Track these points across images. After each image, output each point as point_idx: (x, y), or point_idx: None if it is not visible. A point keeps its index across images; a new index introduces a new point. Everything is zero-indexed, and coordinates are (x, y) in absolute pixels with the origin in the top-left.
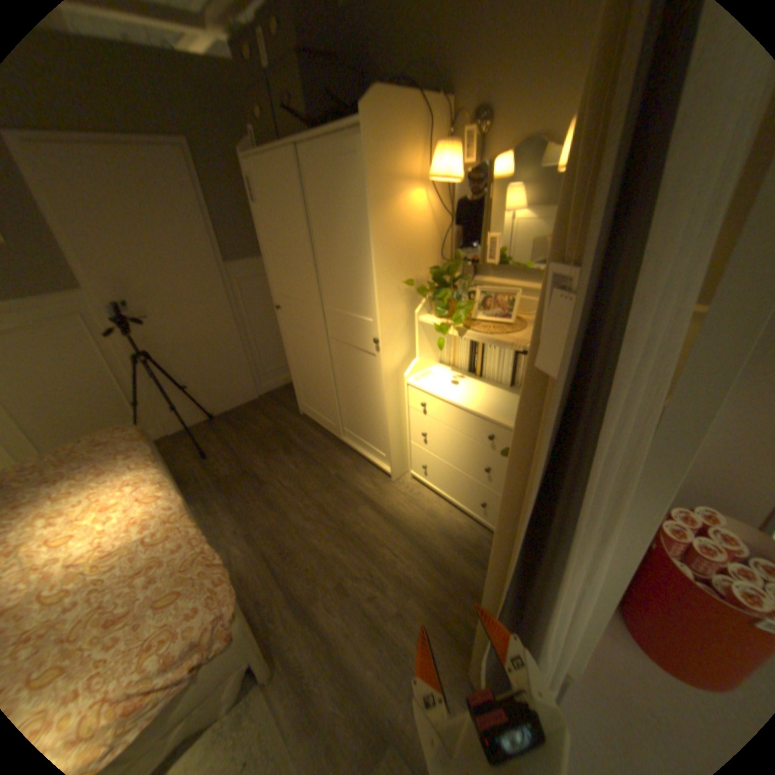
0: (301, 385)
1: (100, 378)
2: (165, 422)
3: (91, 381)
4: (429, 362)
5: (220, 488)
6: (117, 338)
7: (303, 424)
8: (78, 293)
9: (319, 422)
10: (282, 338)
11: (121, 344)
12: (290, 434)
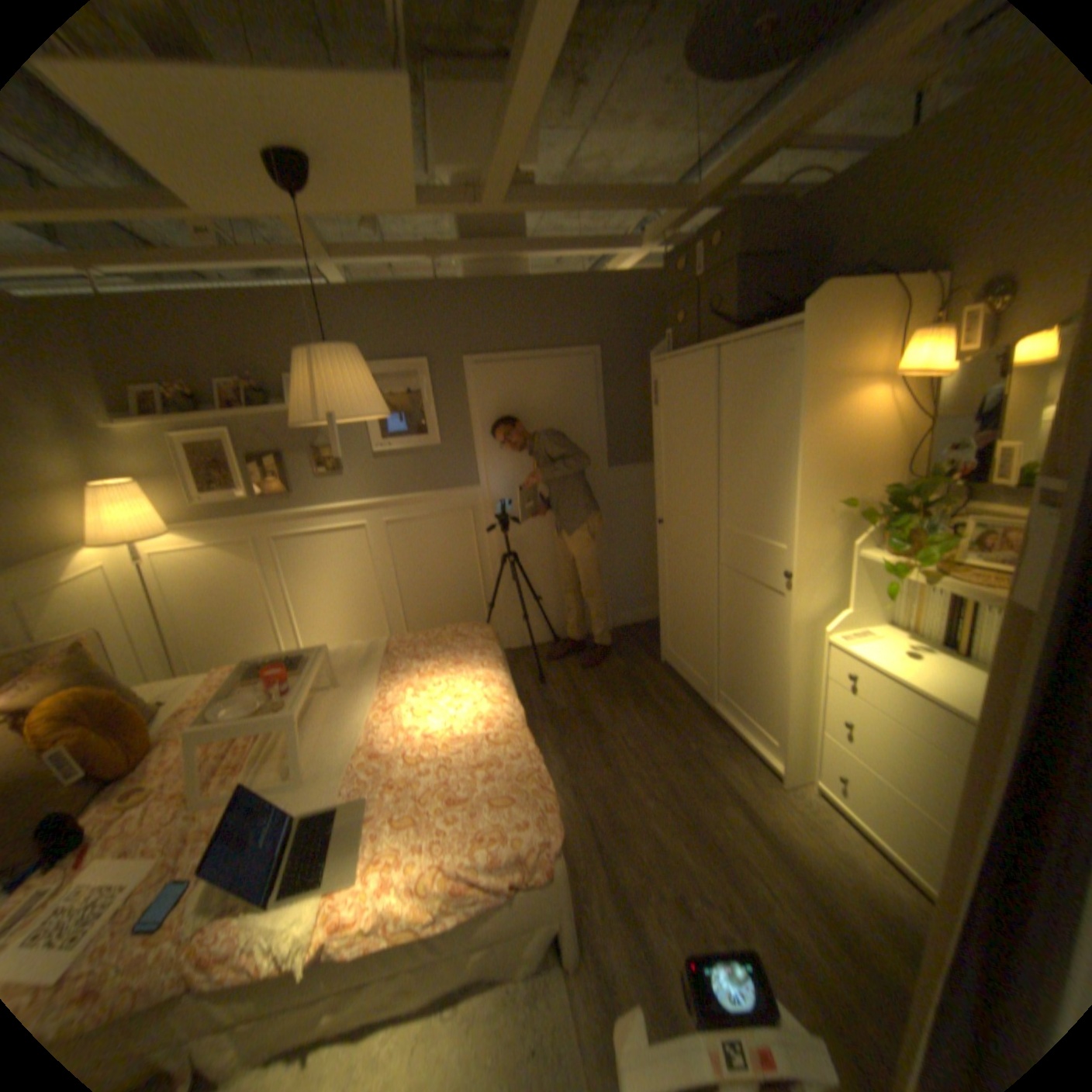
0: (669, 623)
1: (469, 573)
2: (510, 633)
3: (461, 574)
4: (871, 621)
5: (553, 722)
6: (493, 536)
7: (662, 675)
8: (475, 490)
9: (683, 677)
10: (653, 561)
11: (494, 542)
12: (644, 683)
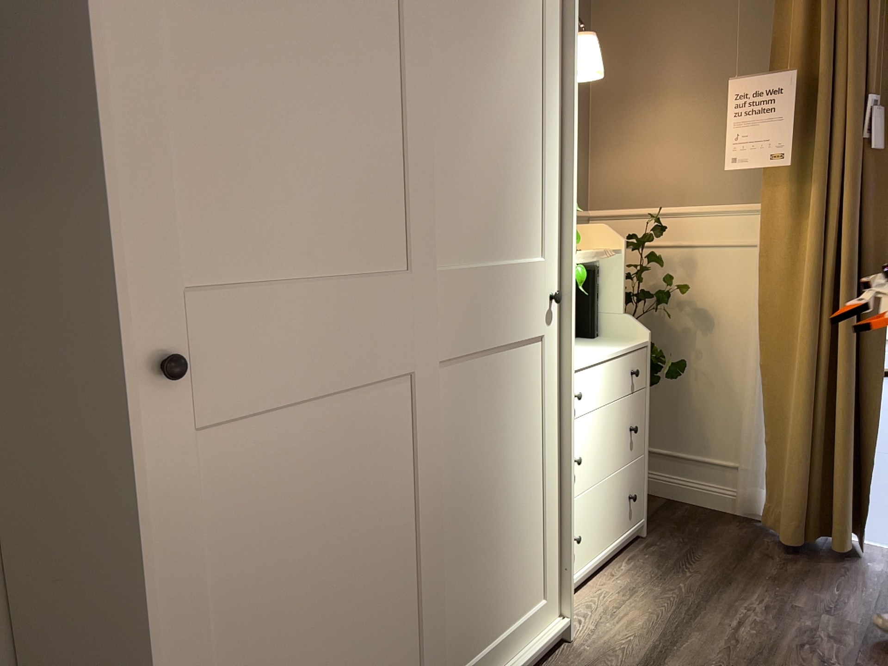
0: None
1: None
2: None
3: None
4: None
5: None
6: None
7: None
8: None
9: None
10: None
11: None
12: None
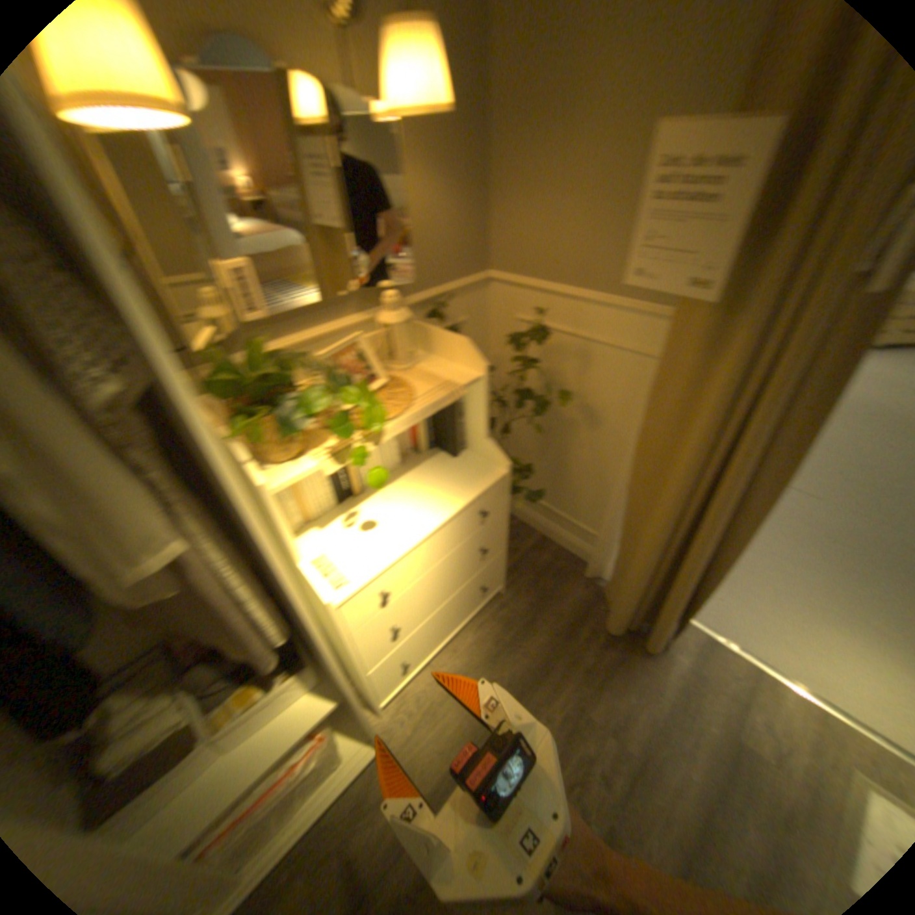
0: None
1: None
2: None
3: None
4: None
5: None
6: None
7: None
8: None
9: None
10: None
11: None
12: None
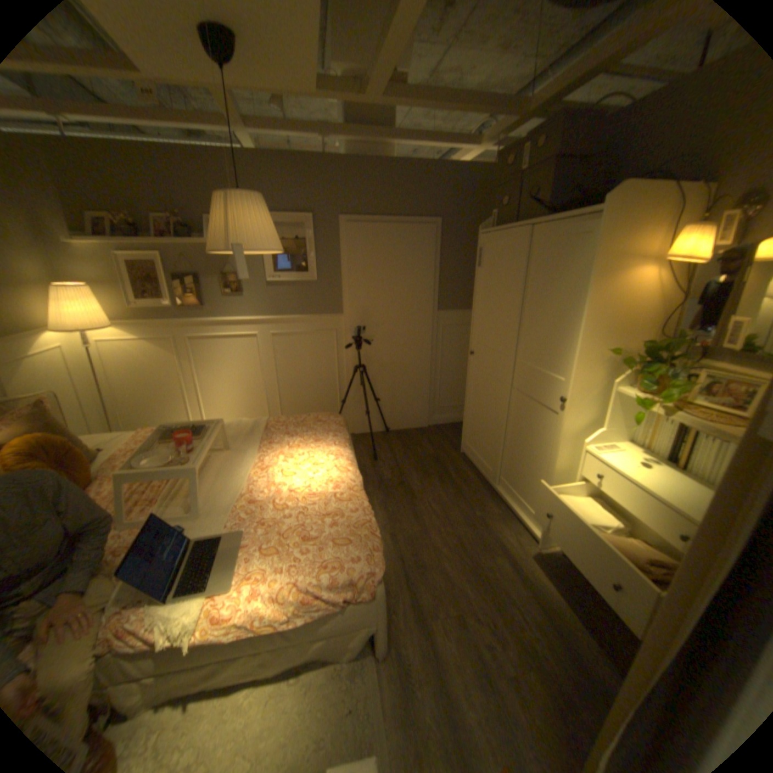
0: (470, 425)
1: (330, 376)
2: (355, 422)
3: (324, 376)
4: (617, 437)
5: (381, 487)
6: (350, 351)
7: (461, 461)
8: (339, 316)
9: (476, 464)
10: (462, 380)
11: (350, 356)
12: (447, 465)
